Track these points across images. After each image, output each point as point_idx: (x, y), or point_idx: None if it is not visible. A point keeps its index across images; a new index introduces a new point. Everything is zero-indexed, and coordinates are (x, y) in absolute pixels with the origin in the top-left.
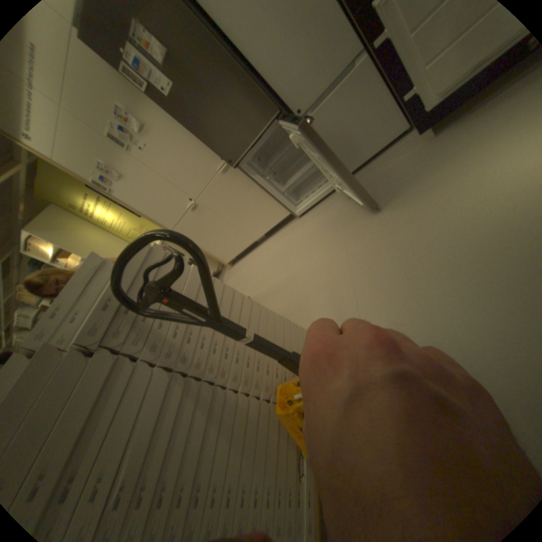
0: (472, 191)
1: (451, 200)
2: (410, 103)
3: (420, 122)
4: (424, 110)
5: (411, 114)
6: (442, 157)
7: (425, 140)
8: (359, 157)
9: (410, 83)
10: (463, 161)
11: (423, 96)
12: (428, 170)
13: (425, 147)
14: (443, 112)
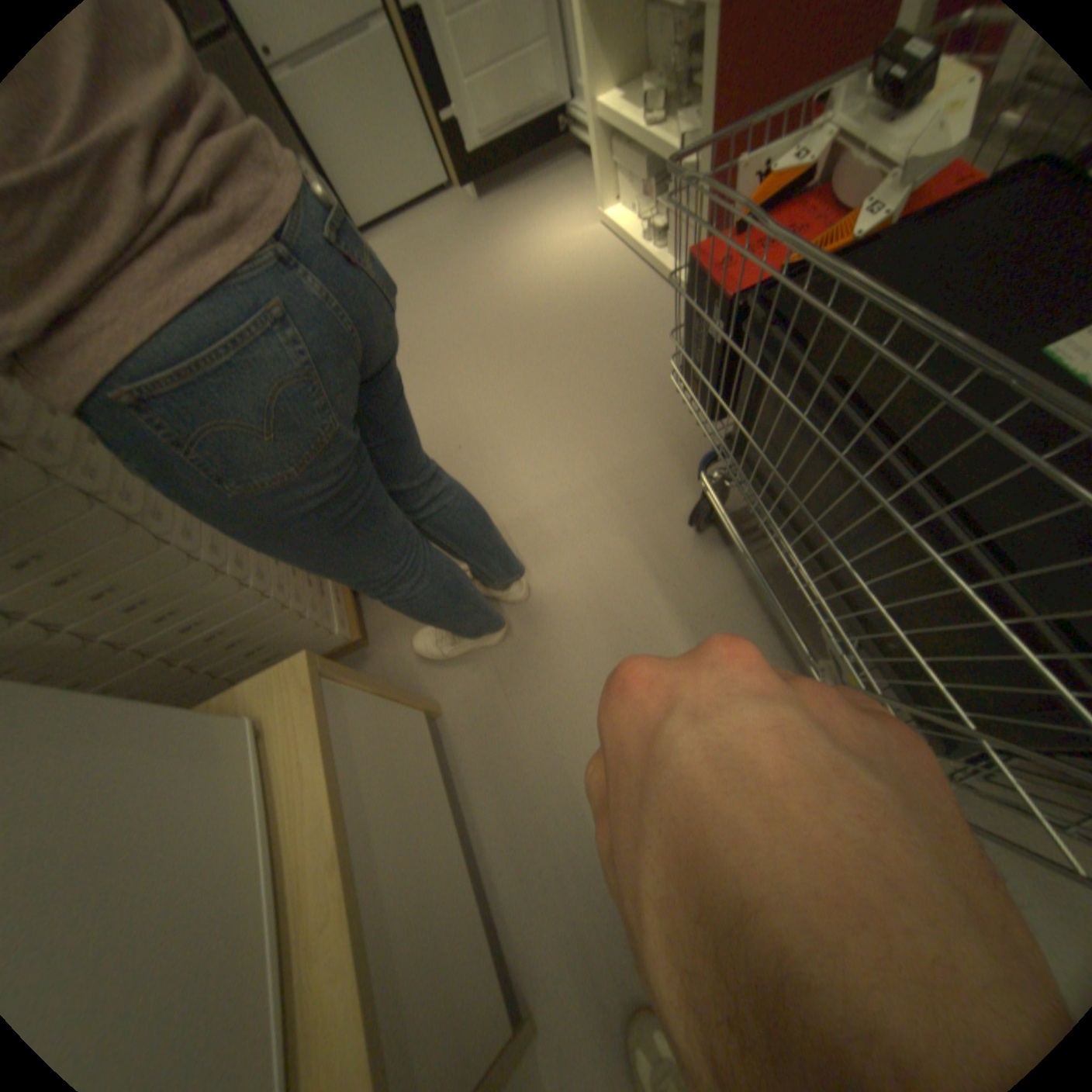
0: (516, 255)
1: (497, 263)
2: (446, 126)
3: (460, 165)
4: (464, 148)
5: (448, 159)
6: (486, 220)
7: (467, 199)
8: (374, 198)
9: (446, 94)
10: (508, 226)
11: (463, 122)
12: (472, 232)
13: (466, 206)
14: (485, 164)
